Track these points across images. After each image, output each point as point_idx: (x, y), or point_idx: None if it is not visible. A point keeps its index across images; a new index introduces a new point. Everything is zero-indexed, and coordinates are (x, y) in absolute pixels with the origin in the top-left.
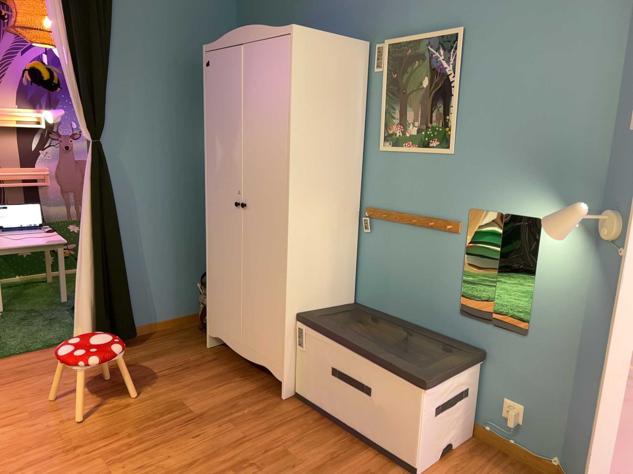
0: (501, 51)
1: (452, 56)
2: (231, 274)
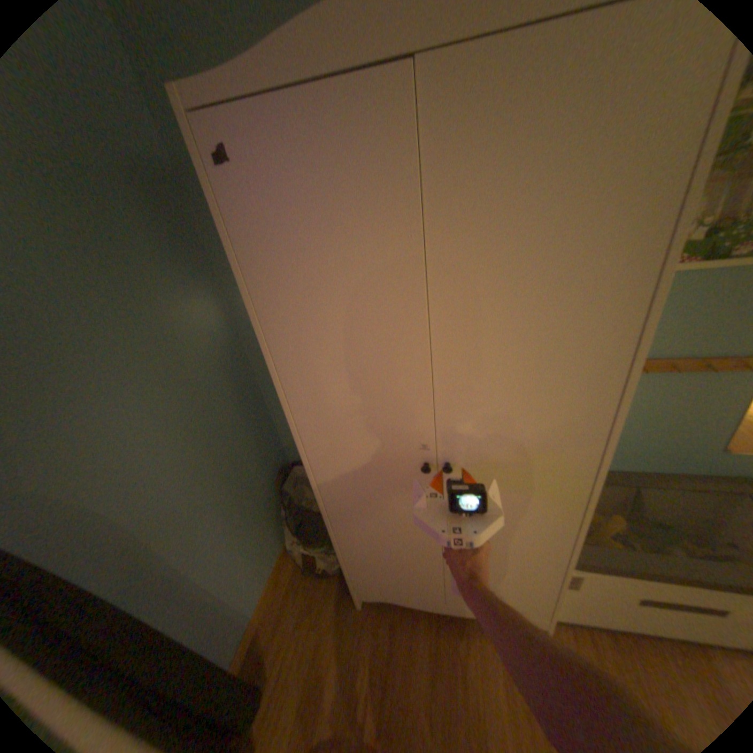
0: None
1: None
2: (411, 546)
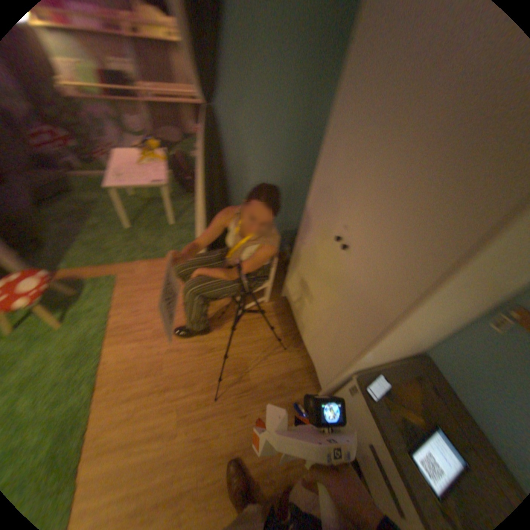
0: None
1: None
2: (311, 283)
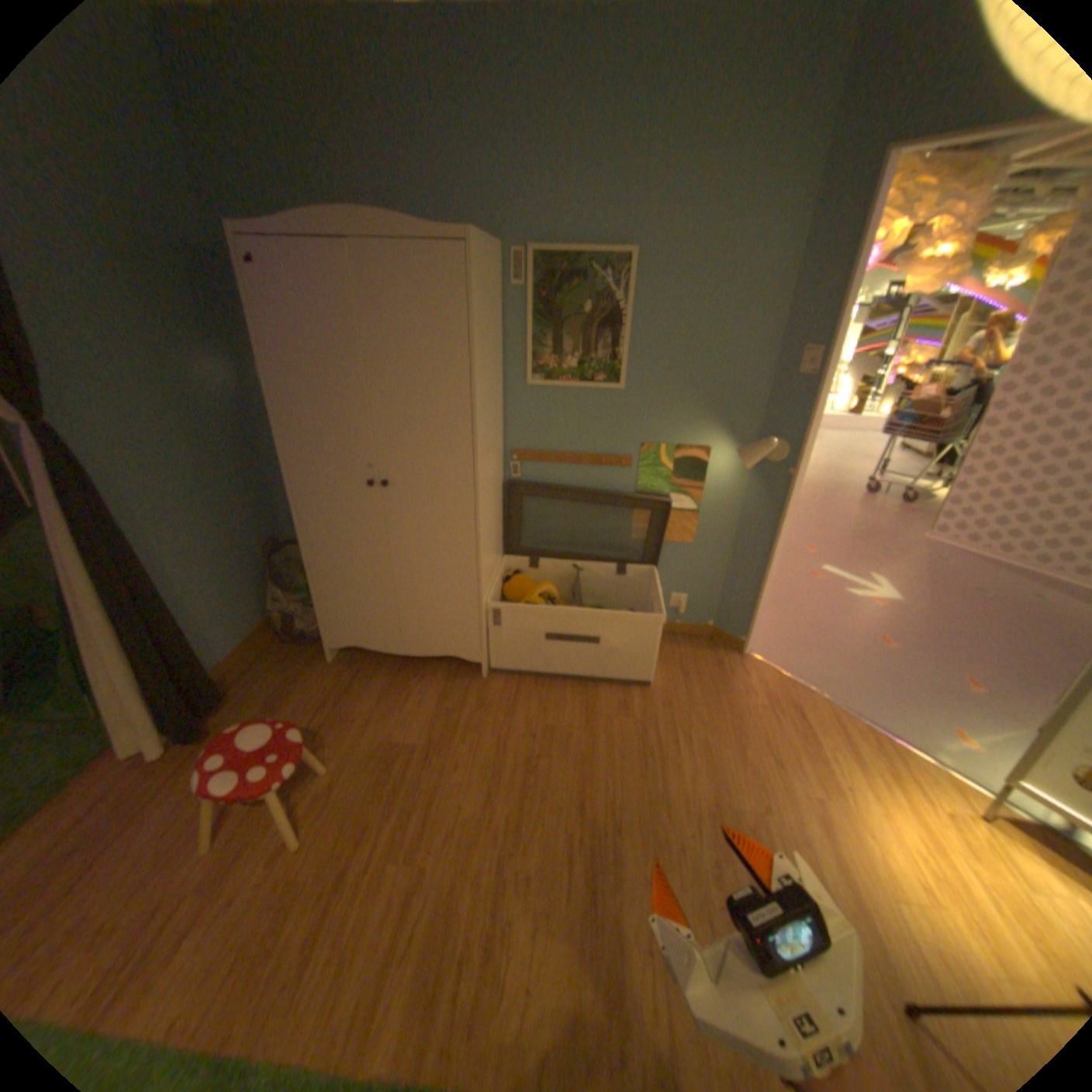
0: (678, 280)
1: (624, 279)
2: (368, 570)
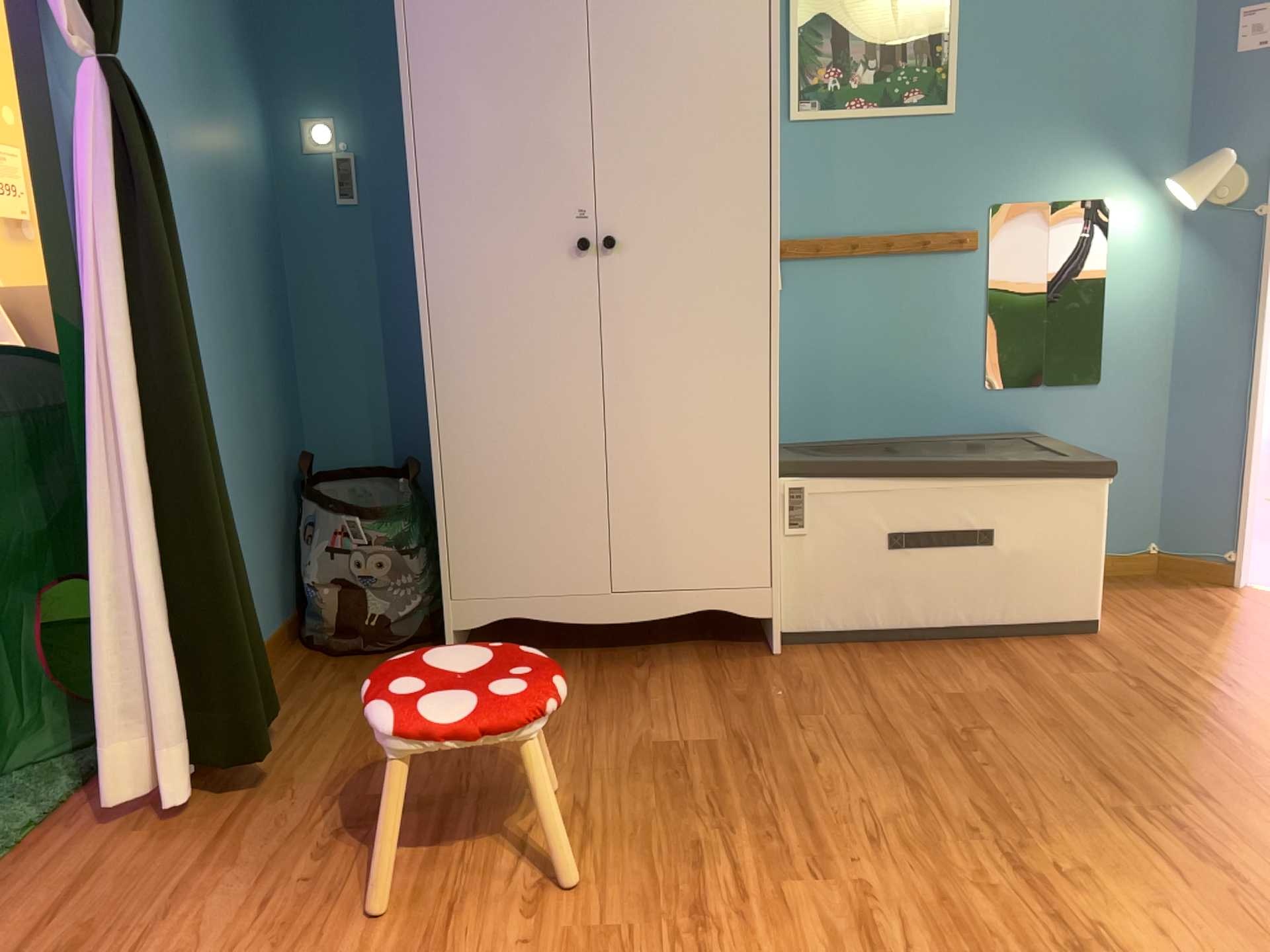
0: None
1: None
2: (552, 431)
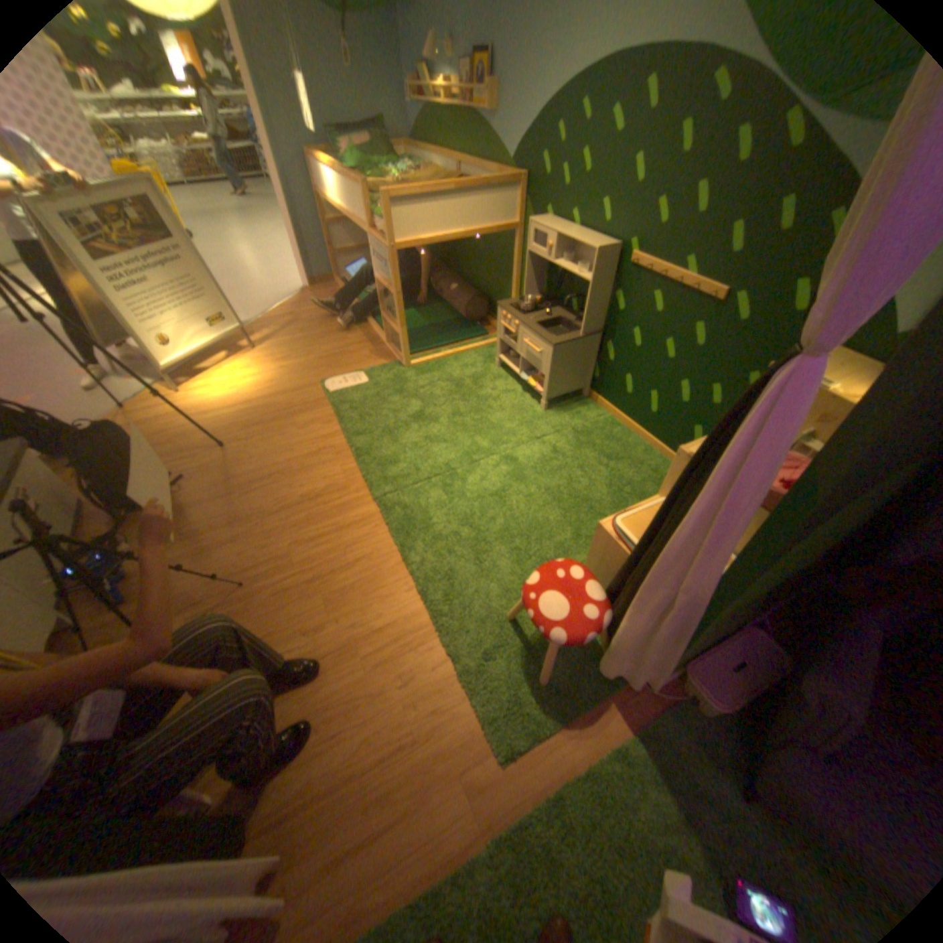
0: None
1: None
2: None
